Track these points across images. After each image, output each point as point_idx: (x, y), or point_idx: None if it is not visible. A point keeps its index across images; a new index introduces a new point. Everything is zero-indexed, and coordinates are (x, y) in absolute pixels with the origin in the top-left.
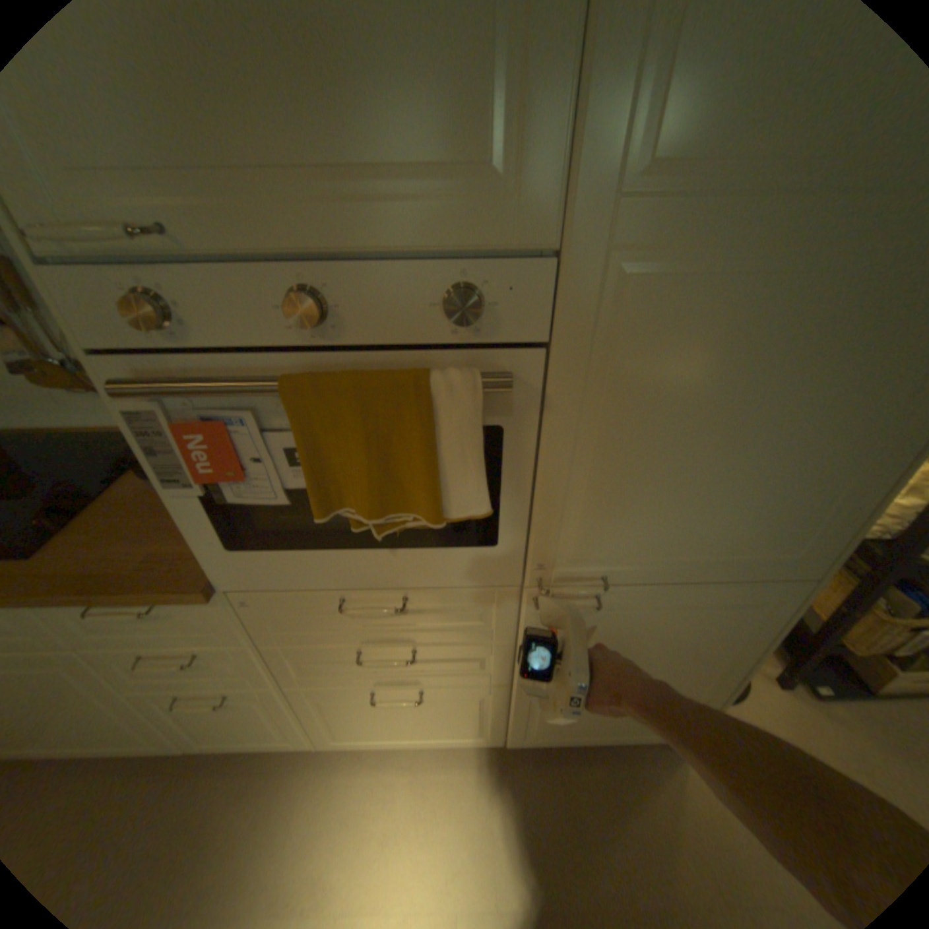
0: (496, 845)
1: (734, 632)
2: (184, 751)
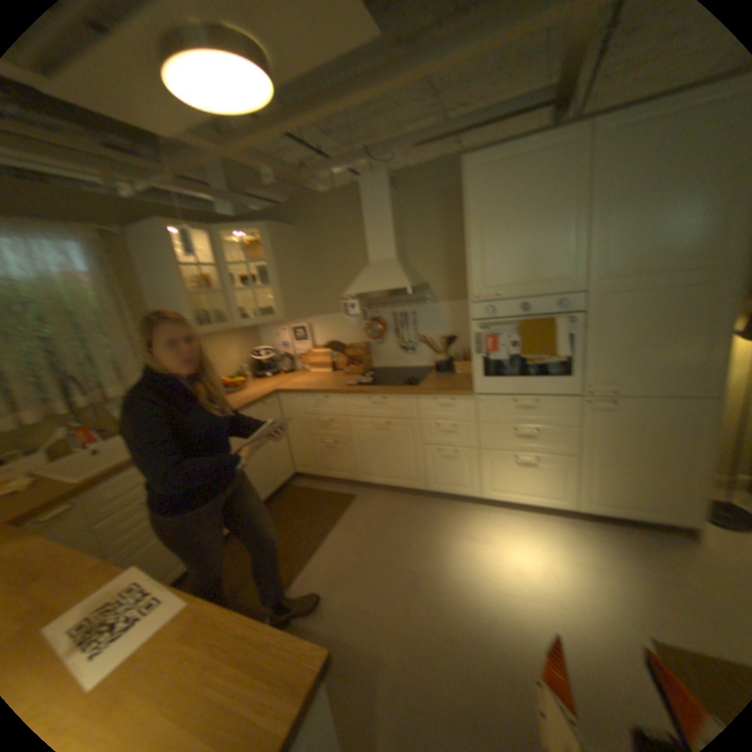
0: (575, 547)
1: (688, 428)
2: (426, 491)
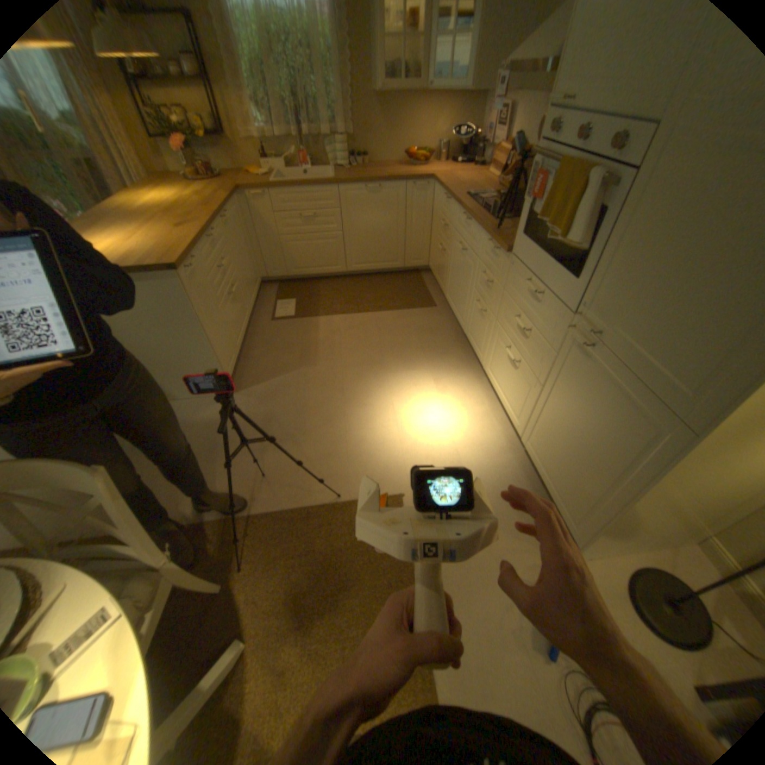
0: (477, 447)
1: (632, 441)
2: (465, 335)
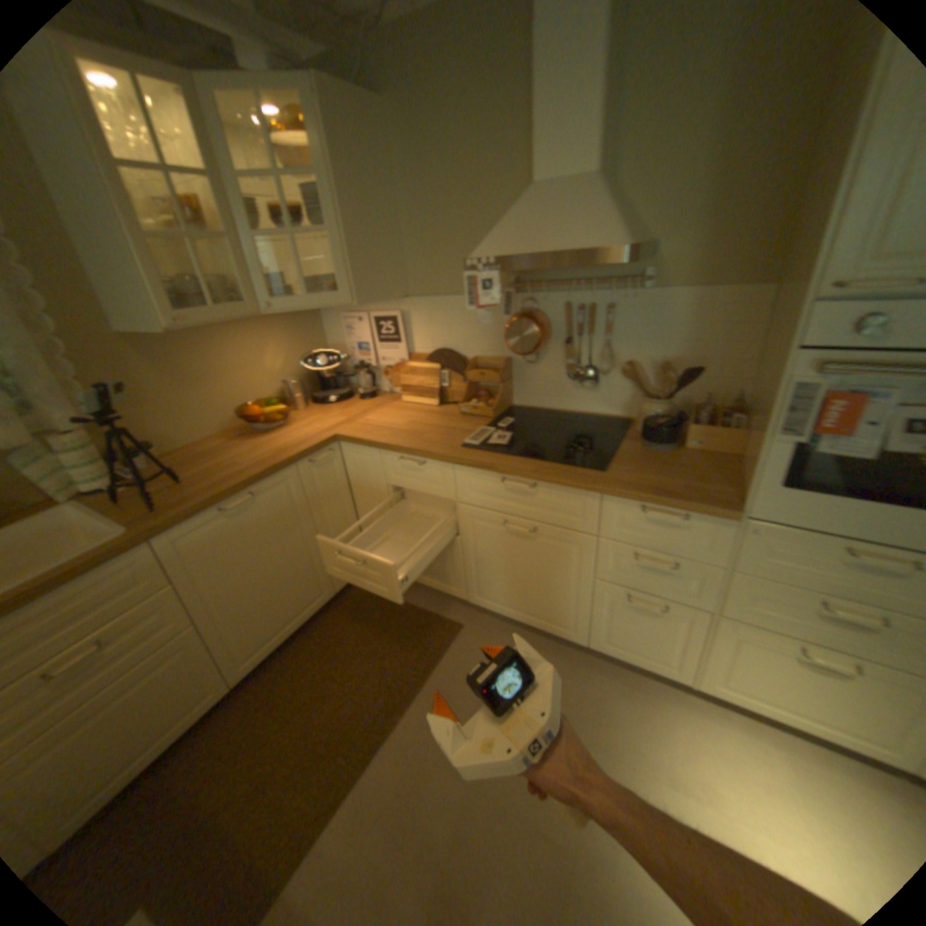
0: None
1: None
2: (588, 647)
